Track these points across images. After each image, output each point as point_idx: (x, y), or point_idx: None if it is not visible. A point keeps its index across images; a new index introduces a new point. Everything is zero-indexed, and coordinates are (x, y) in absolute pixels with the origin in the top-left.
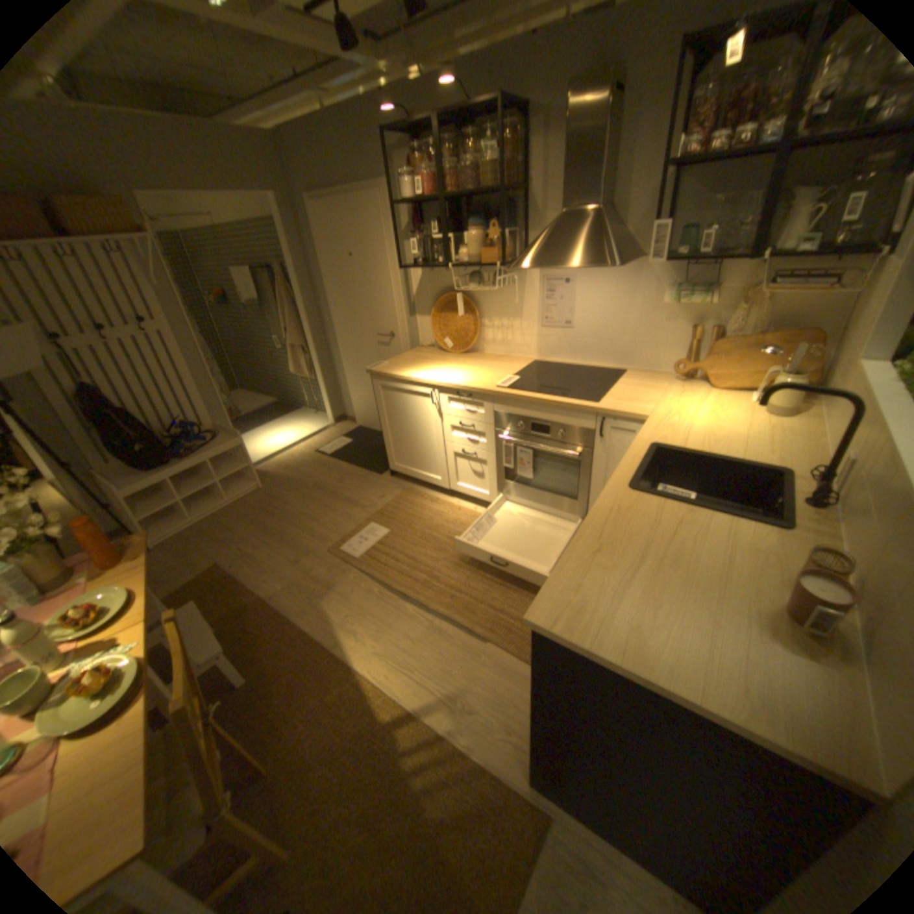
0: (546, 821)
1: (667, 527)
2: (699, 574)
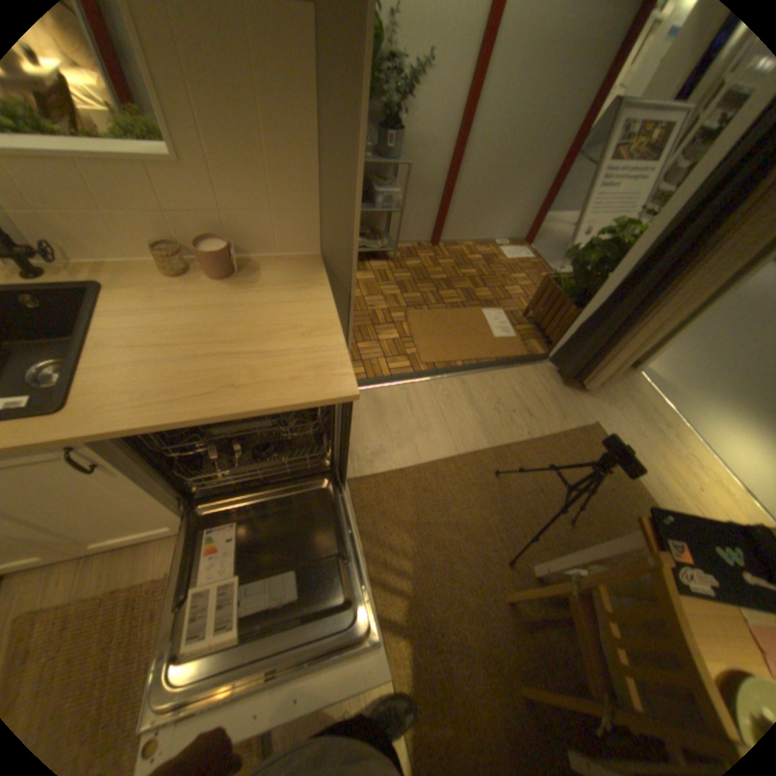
0: (349, 482)
1: (142, 356)
2: (207, 323)
